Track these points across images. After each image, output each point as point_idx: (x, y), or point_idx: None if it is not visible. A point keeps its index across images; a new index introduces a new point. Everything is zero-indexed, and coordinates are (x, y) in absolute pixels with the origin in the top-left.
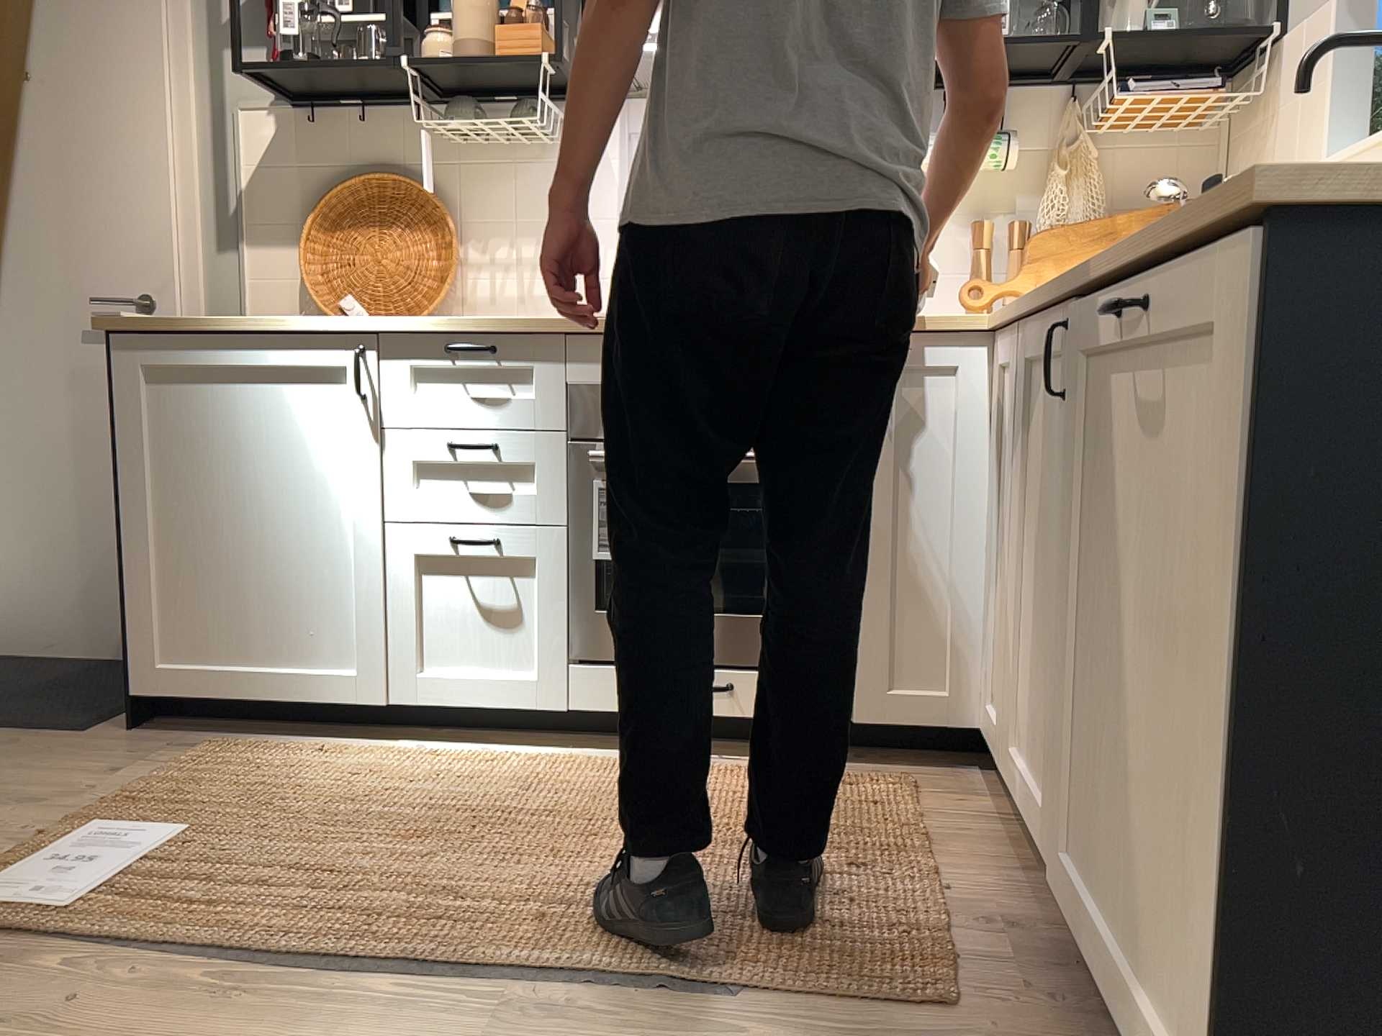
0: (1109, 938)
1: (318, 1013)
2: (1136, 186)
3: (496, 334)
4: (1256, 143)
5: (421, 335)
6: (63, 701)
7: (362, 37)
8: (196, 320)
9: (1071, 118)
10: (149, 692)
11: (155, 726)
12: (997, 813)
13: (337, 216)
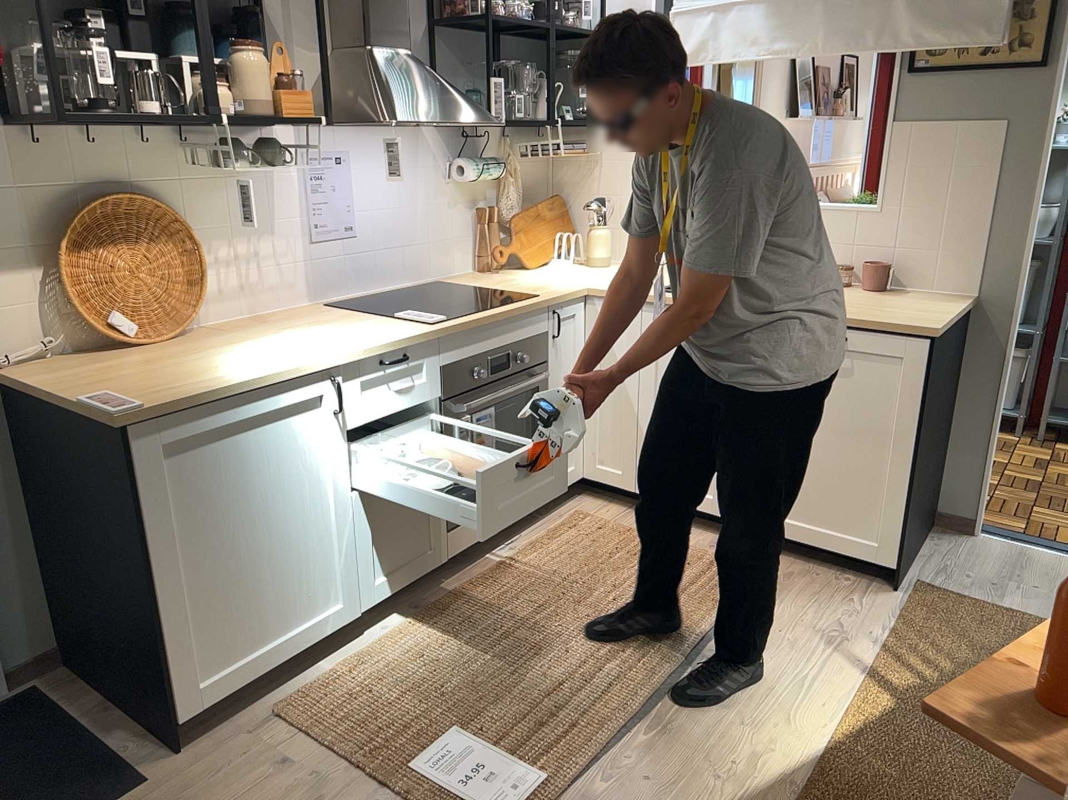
0: (794, 526)
1: (688, 707)
2: (527, 181)
3: (407, 346)
4: (586, 169)
5: (367, 358)
6: (19, 794)
7: (144, 80)
8: (212, 390)
9: (511, 147)
10: (197, 711)
11: (182, 739)
12: (625, 510)
13: (80, 237)
